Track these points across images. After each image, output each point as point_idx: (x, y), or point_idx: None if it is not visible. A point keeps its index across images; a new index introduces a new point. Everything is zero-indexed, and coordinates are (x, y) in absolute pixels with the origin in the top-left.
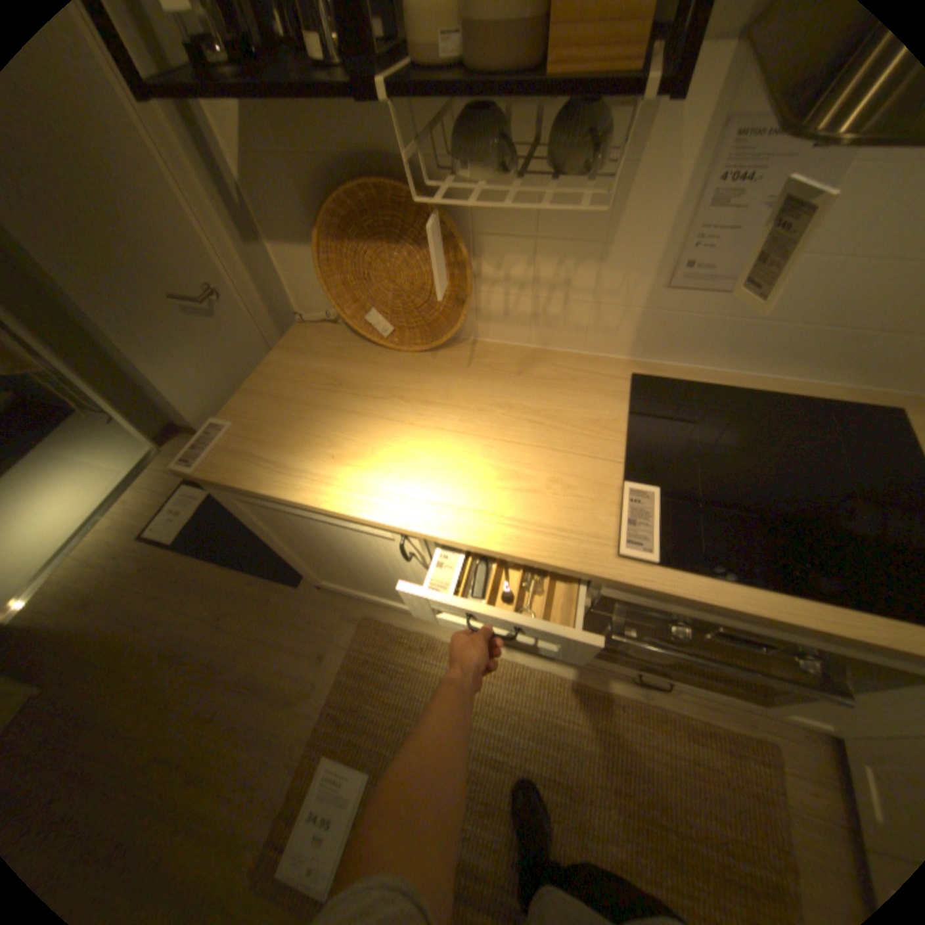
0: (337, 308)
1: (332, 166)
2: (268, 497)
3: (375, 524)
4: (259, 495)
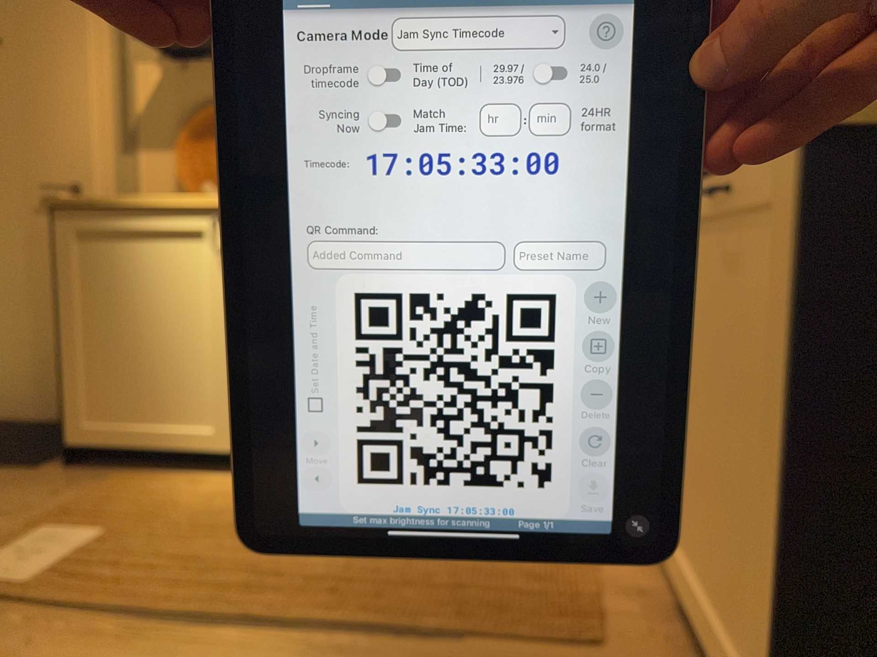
0: (180, 179)
1: (201, 105)
2: (116, 202)
3: (197, 202)
4: (106, 207)
